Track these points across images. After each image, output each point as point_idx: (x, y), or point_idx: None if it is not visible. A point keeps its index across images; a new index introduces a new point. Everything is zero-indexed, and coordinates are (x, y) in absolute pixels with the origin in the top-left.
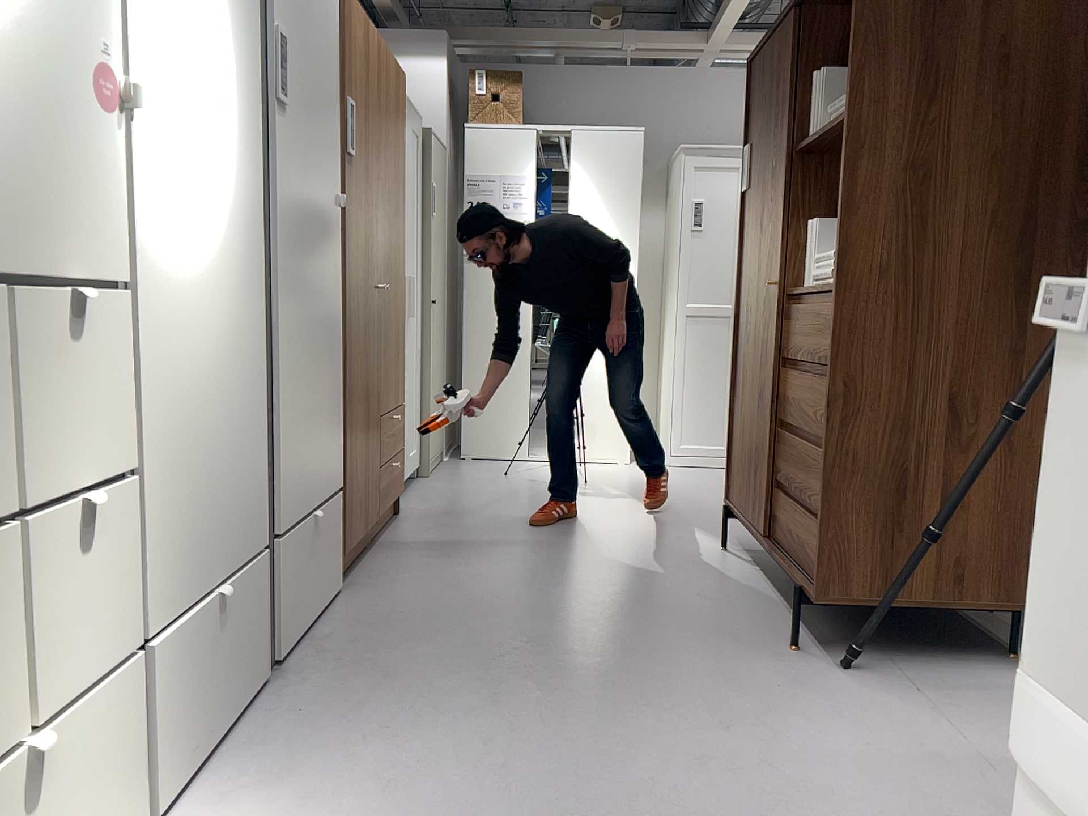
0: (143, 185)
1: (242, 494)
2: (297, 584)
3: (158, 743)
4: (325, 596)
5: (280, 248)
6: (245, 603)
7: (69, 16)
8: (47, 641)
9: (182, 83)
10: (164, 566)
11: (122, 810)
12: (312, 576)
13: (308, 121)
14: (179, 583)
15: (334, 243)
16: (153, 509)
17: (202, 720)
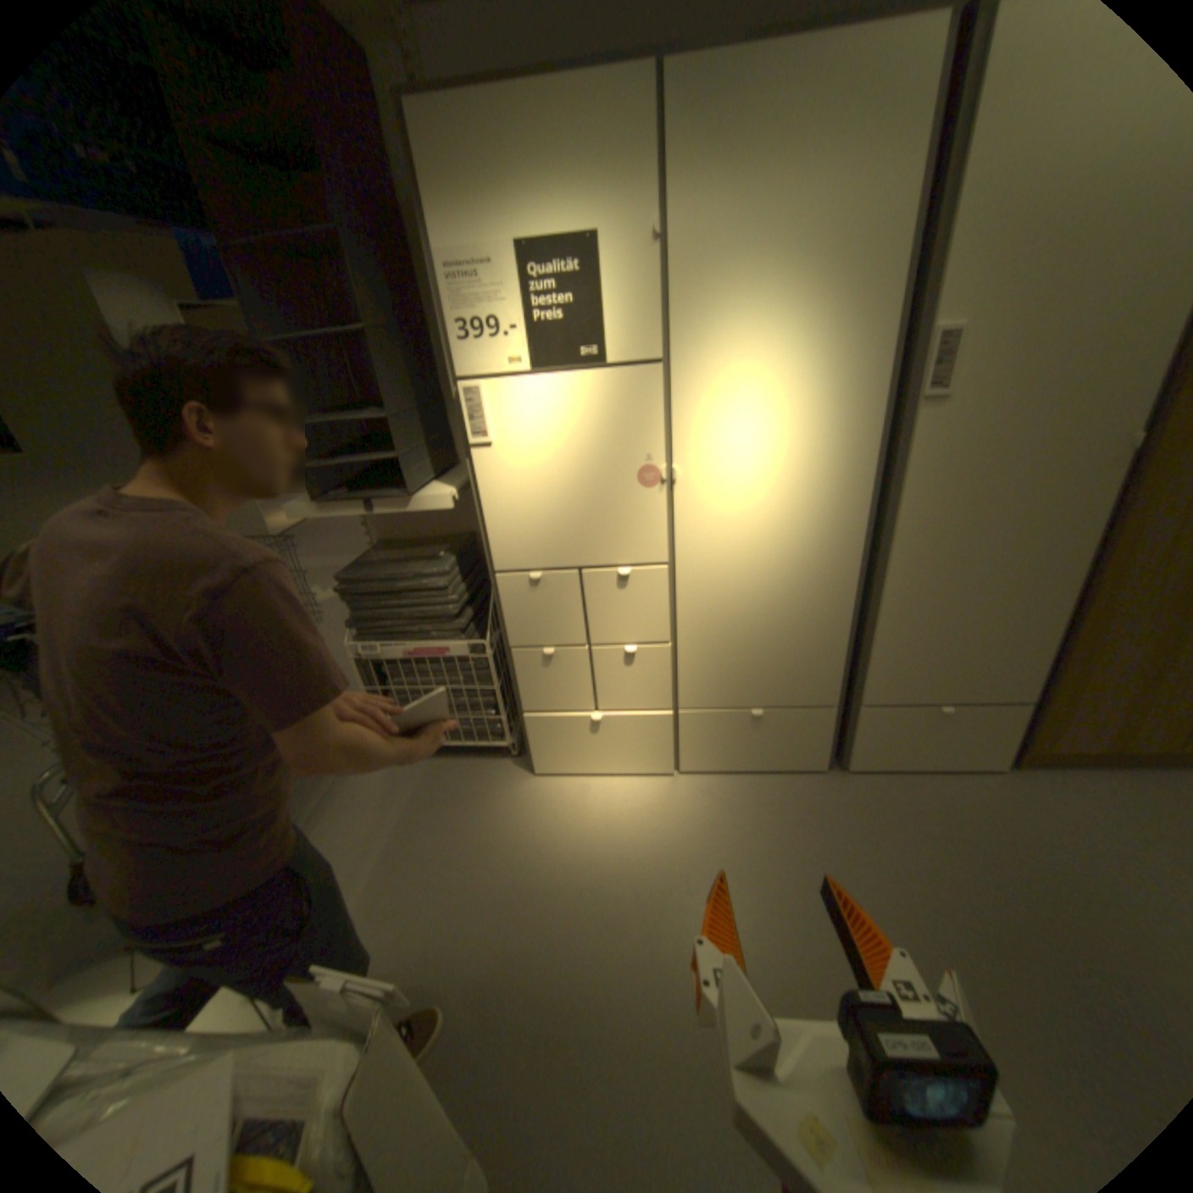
0: (693, 514)
1: (804, 671)
2: (897, 741)
3: (687, 748)
4: (961, 765)
5: (914, 518)
6: (798, 726)
7: (627, 453)
8: (611, 687)
9: (744, 444)
10: (702, 685)
11: (659, 757)
12: (933, 745)
13: (1035, 383)
14: (717, 696)
15: (1094, 491)
16: (694, 660)
17: (734, 757)
